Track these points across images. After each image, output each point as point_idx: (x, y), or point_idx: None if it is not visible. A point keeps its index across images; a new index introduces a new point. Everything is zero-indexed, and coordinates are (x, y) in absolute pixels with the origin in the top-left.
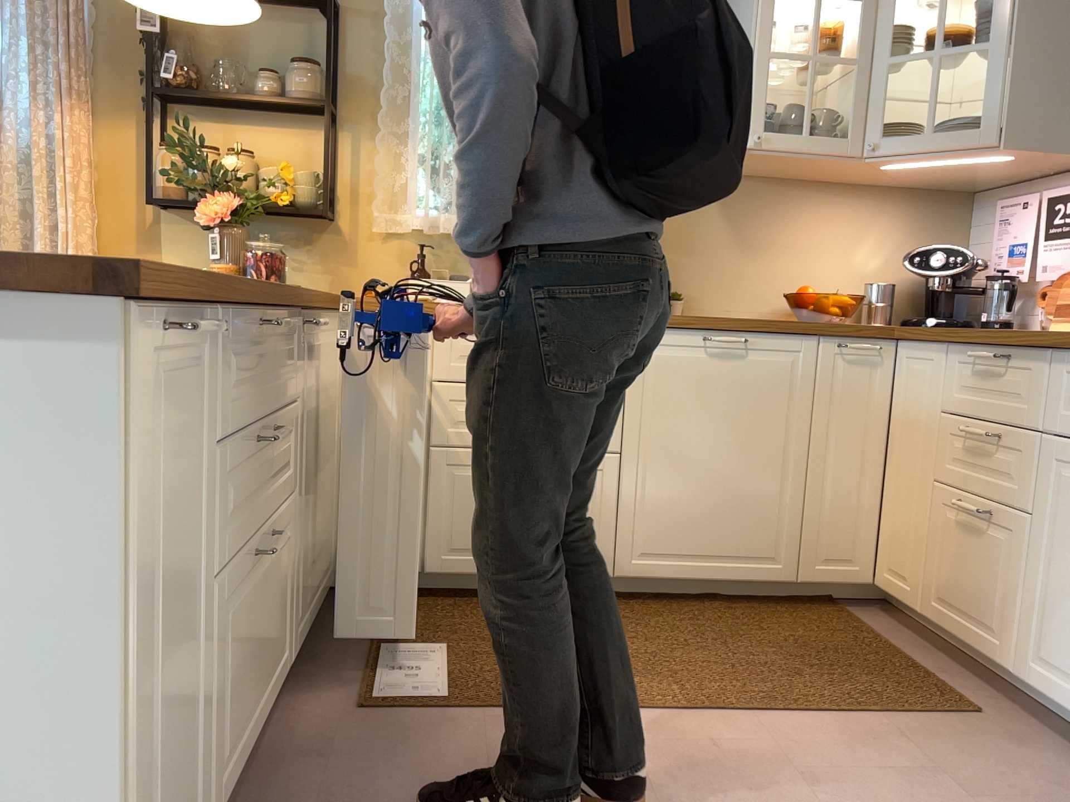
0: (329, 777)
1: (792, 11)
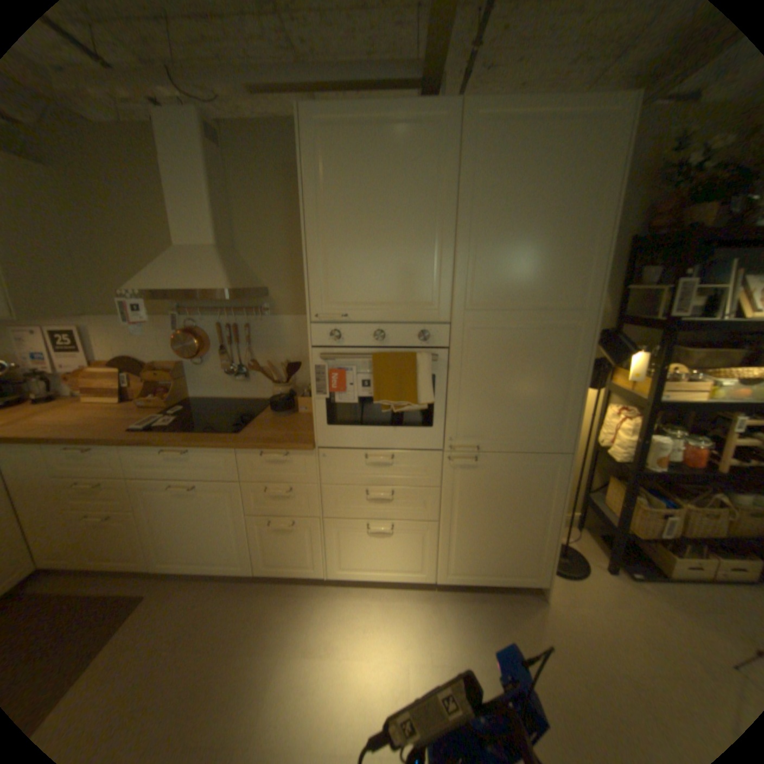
0: None
1: None
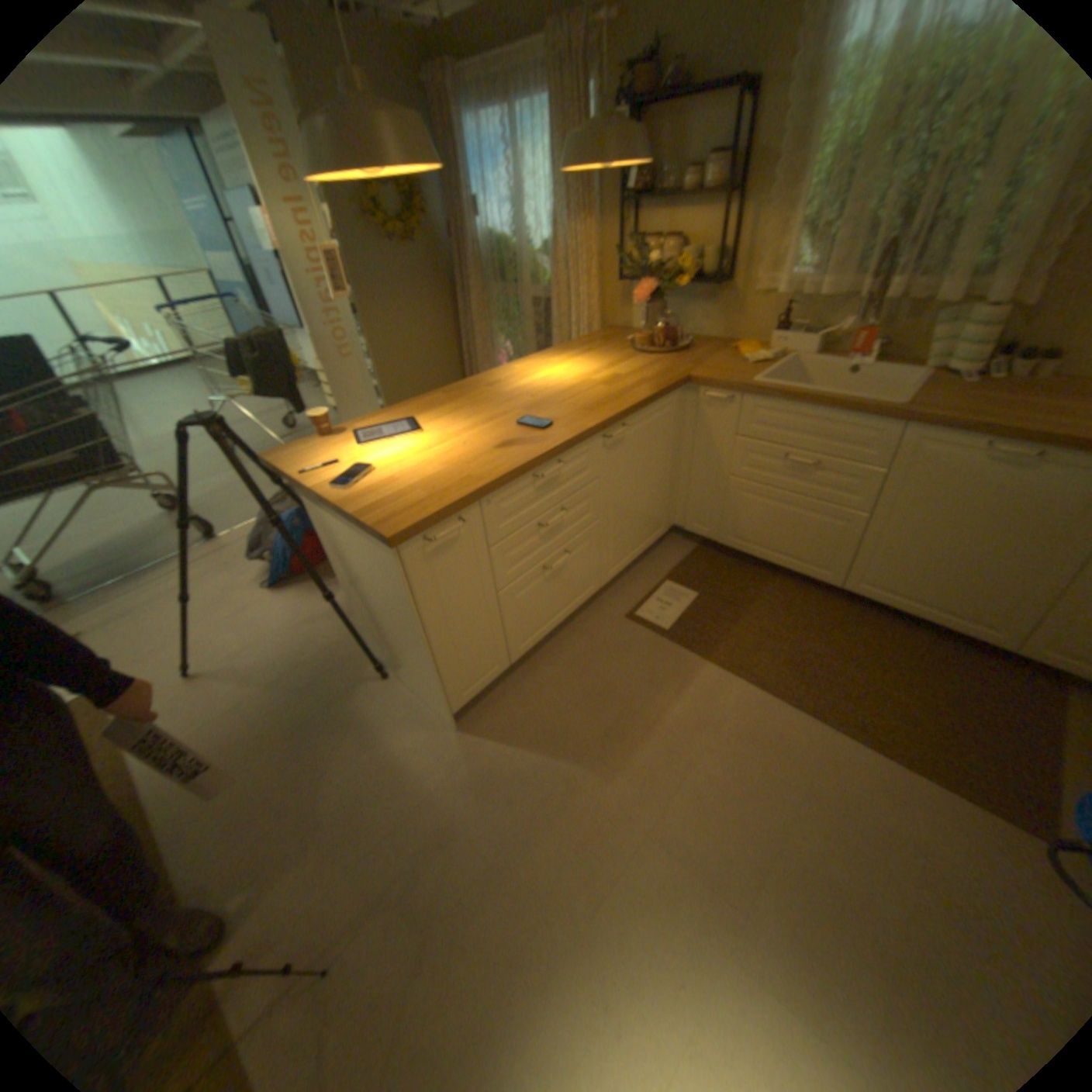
0: (589, 648)
1: None
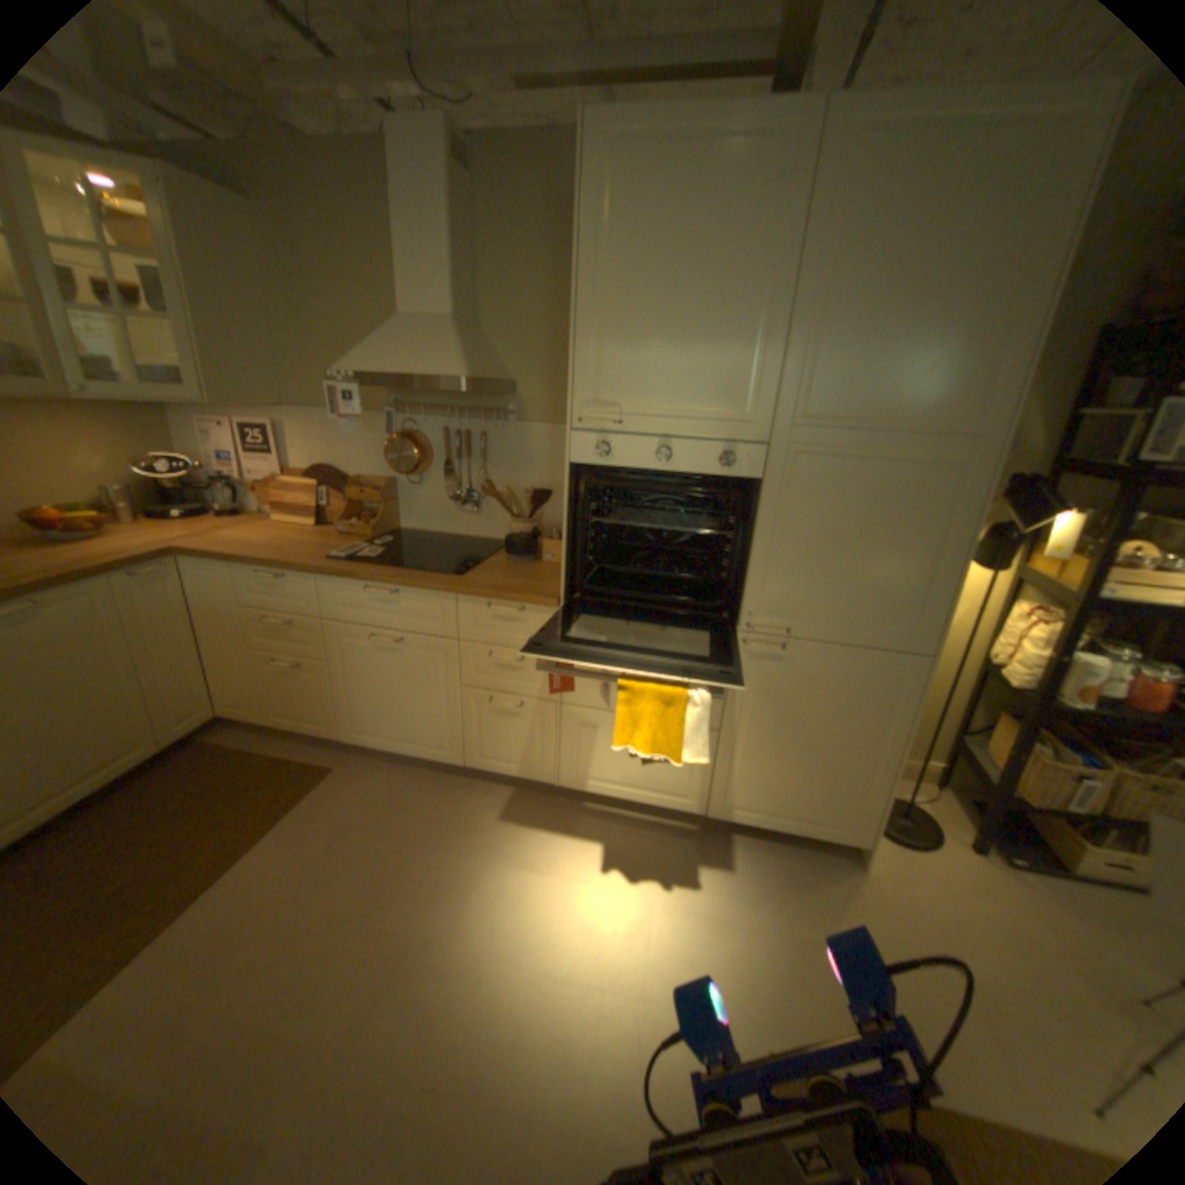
0: None
1: None
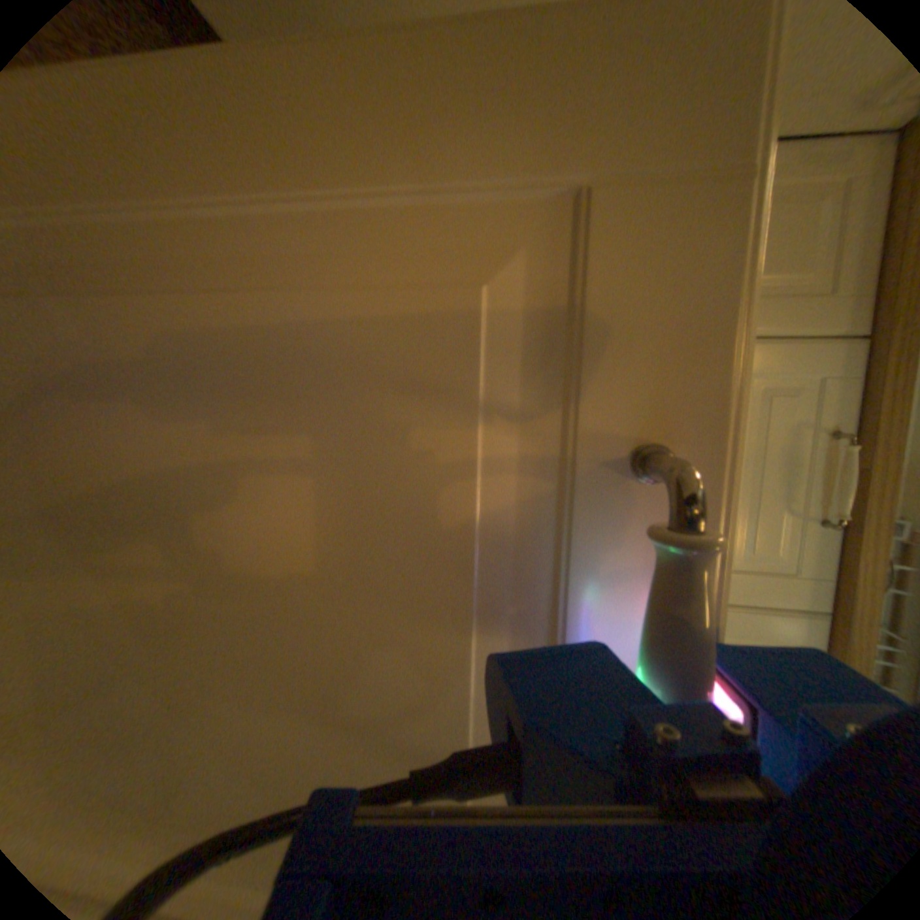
0: None
1: None
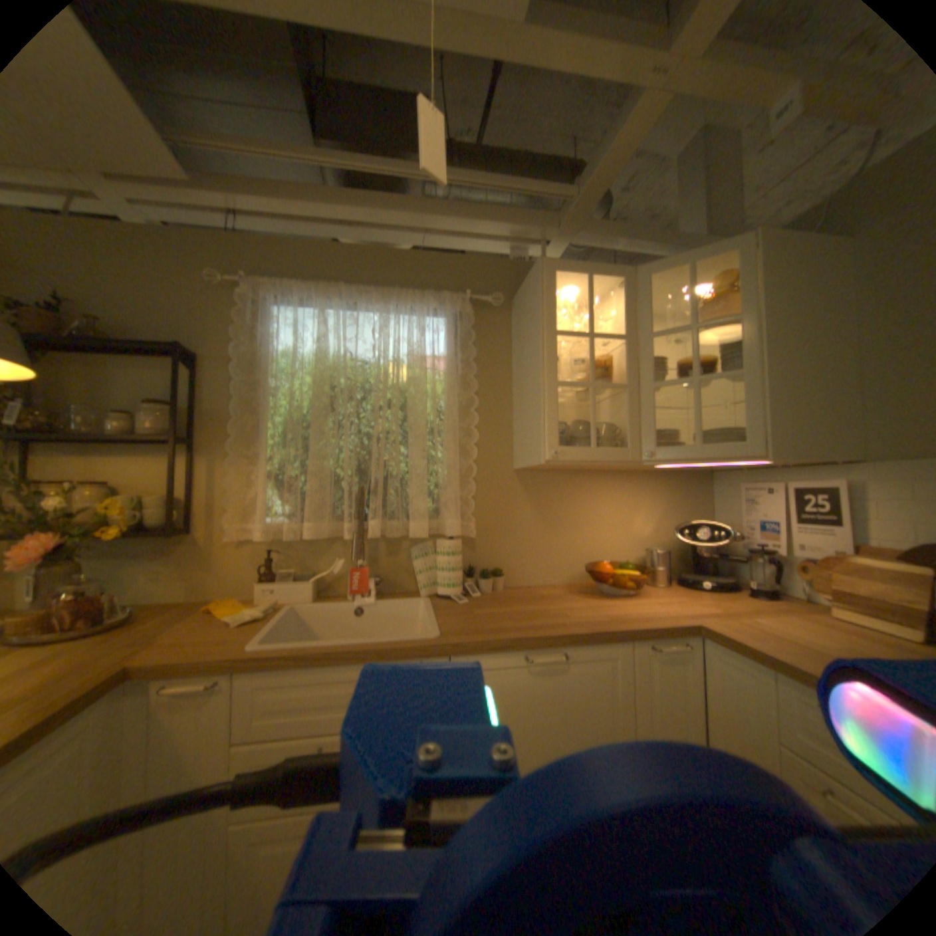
0: None
1: (567, 347)
